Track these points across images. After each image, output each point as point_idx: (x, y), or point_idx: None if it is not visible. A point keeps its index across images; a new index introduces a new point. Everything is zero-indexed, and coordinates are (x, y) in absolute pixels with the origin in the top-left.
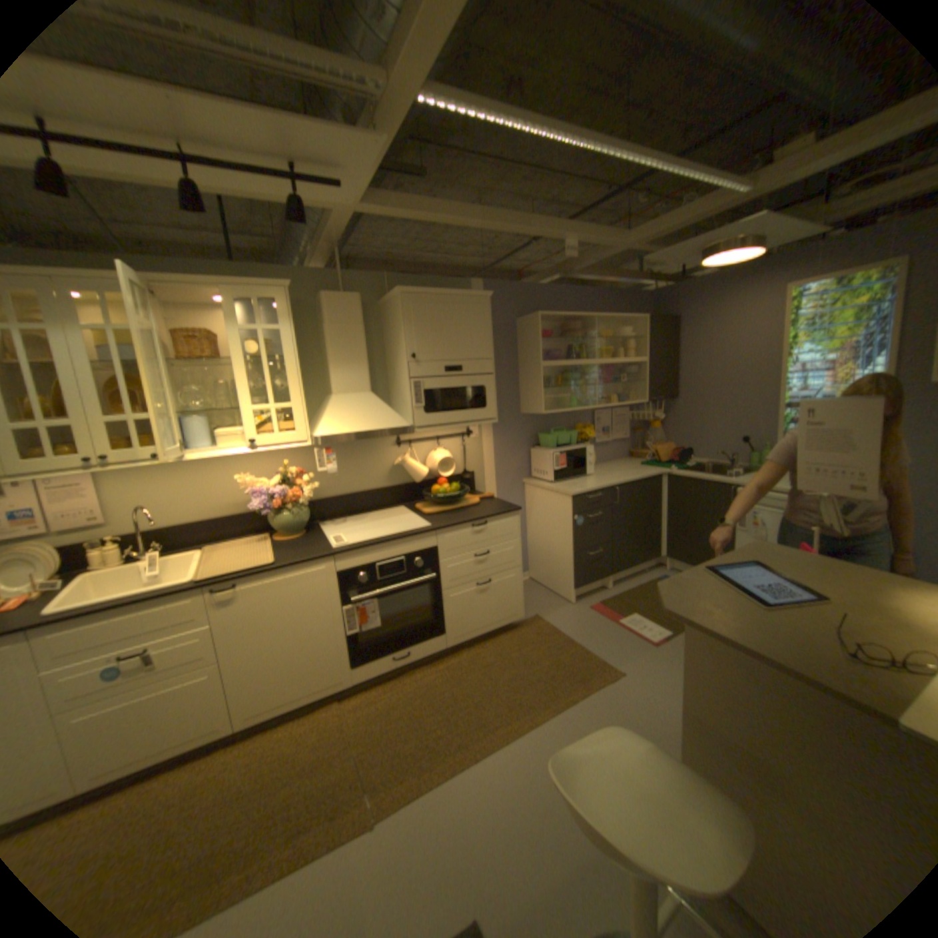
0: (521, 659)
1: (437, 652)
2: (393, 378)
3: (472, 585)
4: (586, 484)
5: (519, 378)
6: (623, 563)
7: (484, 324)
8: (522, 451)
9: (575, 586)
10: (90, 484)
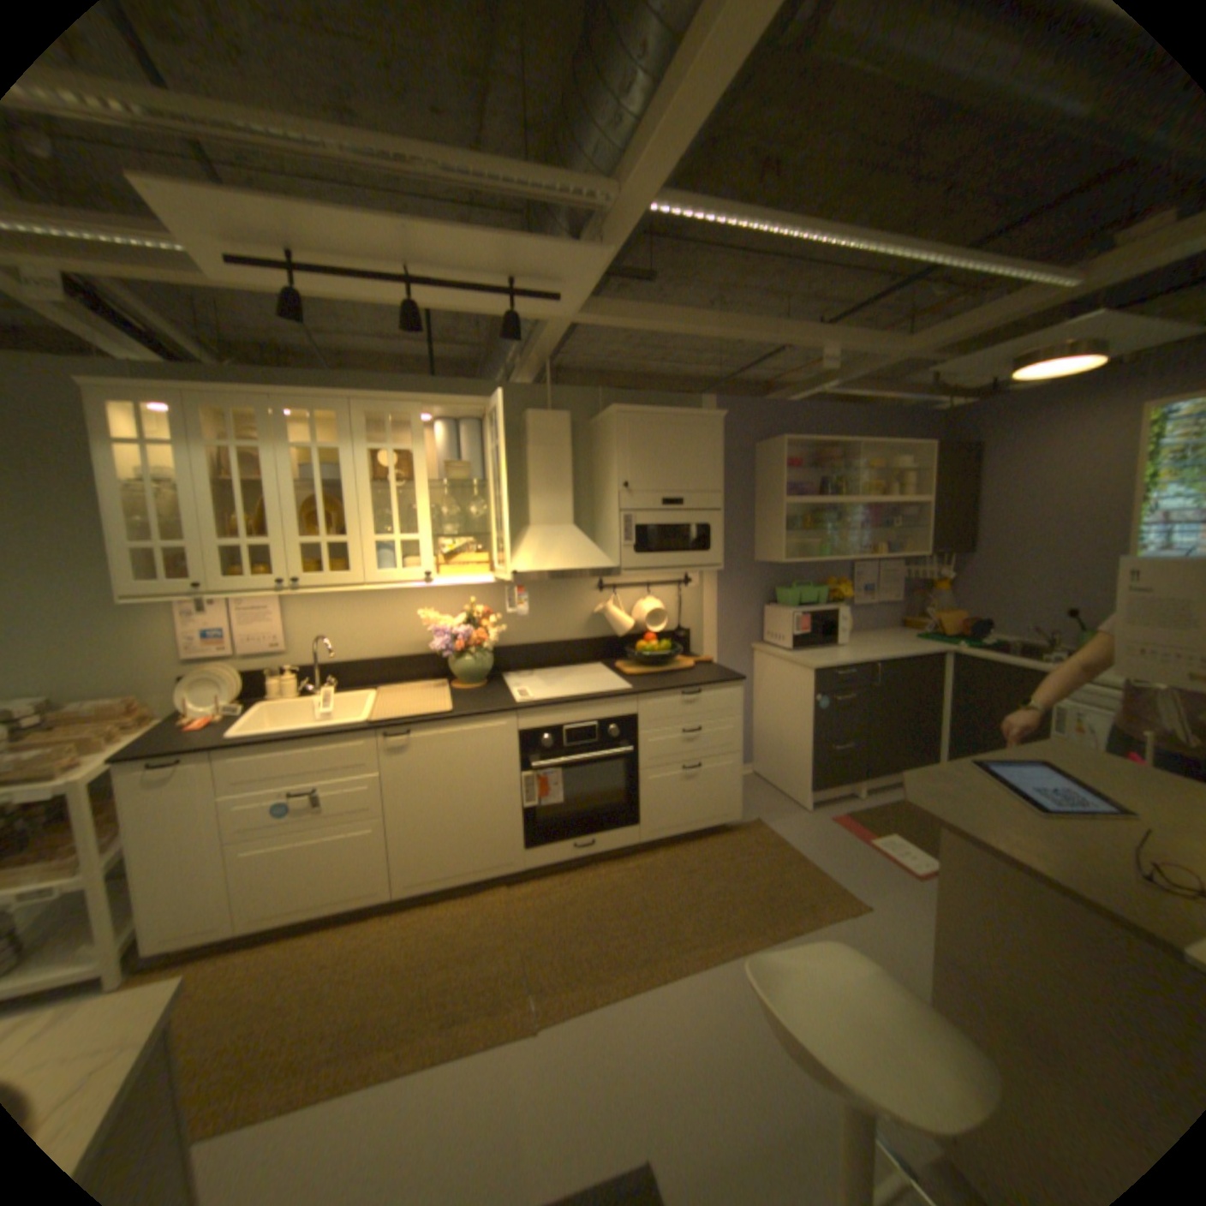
0: (734, 870)
1: (628, 846)
2: (600, 510)
3: (677, 768)
4: (836, 657)
5: (755, 517)
6: (883, 766)
7: (714, 450)
8: (754, 608)
9: (813, 788)
10: (276, 608)
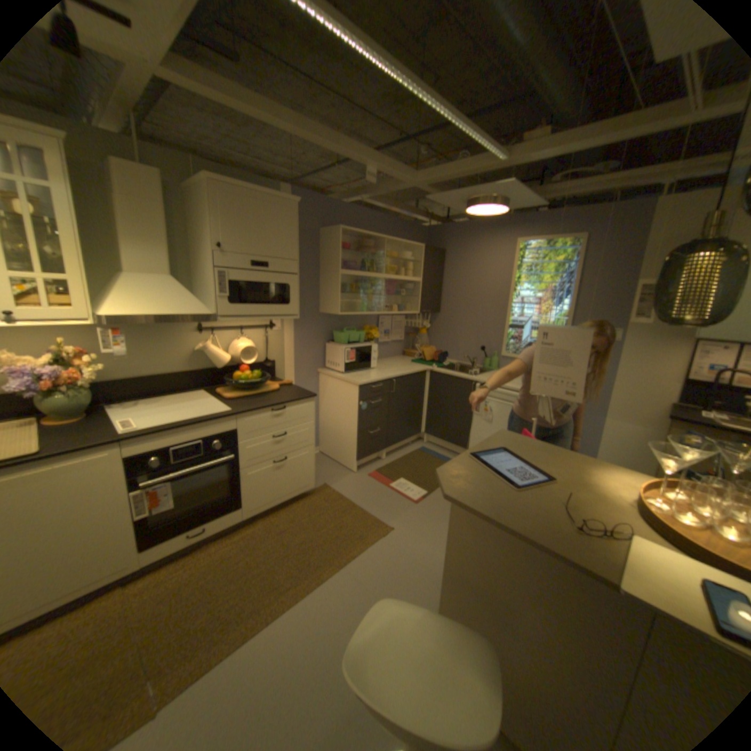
0: (311, 523)
1: (233, 525)
2: (197, 264)
3: (269, 462)
4: (370, 376)
5: (320, 282)
6: (394, 438)
7: (292, 227)
8: (319, 344)
9: (357, 458)
10: None
